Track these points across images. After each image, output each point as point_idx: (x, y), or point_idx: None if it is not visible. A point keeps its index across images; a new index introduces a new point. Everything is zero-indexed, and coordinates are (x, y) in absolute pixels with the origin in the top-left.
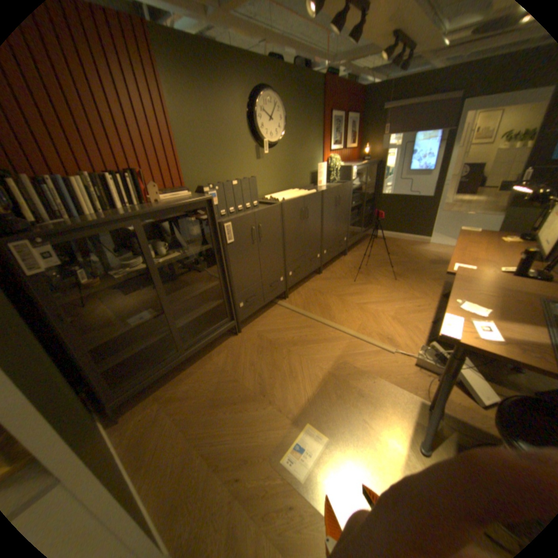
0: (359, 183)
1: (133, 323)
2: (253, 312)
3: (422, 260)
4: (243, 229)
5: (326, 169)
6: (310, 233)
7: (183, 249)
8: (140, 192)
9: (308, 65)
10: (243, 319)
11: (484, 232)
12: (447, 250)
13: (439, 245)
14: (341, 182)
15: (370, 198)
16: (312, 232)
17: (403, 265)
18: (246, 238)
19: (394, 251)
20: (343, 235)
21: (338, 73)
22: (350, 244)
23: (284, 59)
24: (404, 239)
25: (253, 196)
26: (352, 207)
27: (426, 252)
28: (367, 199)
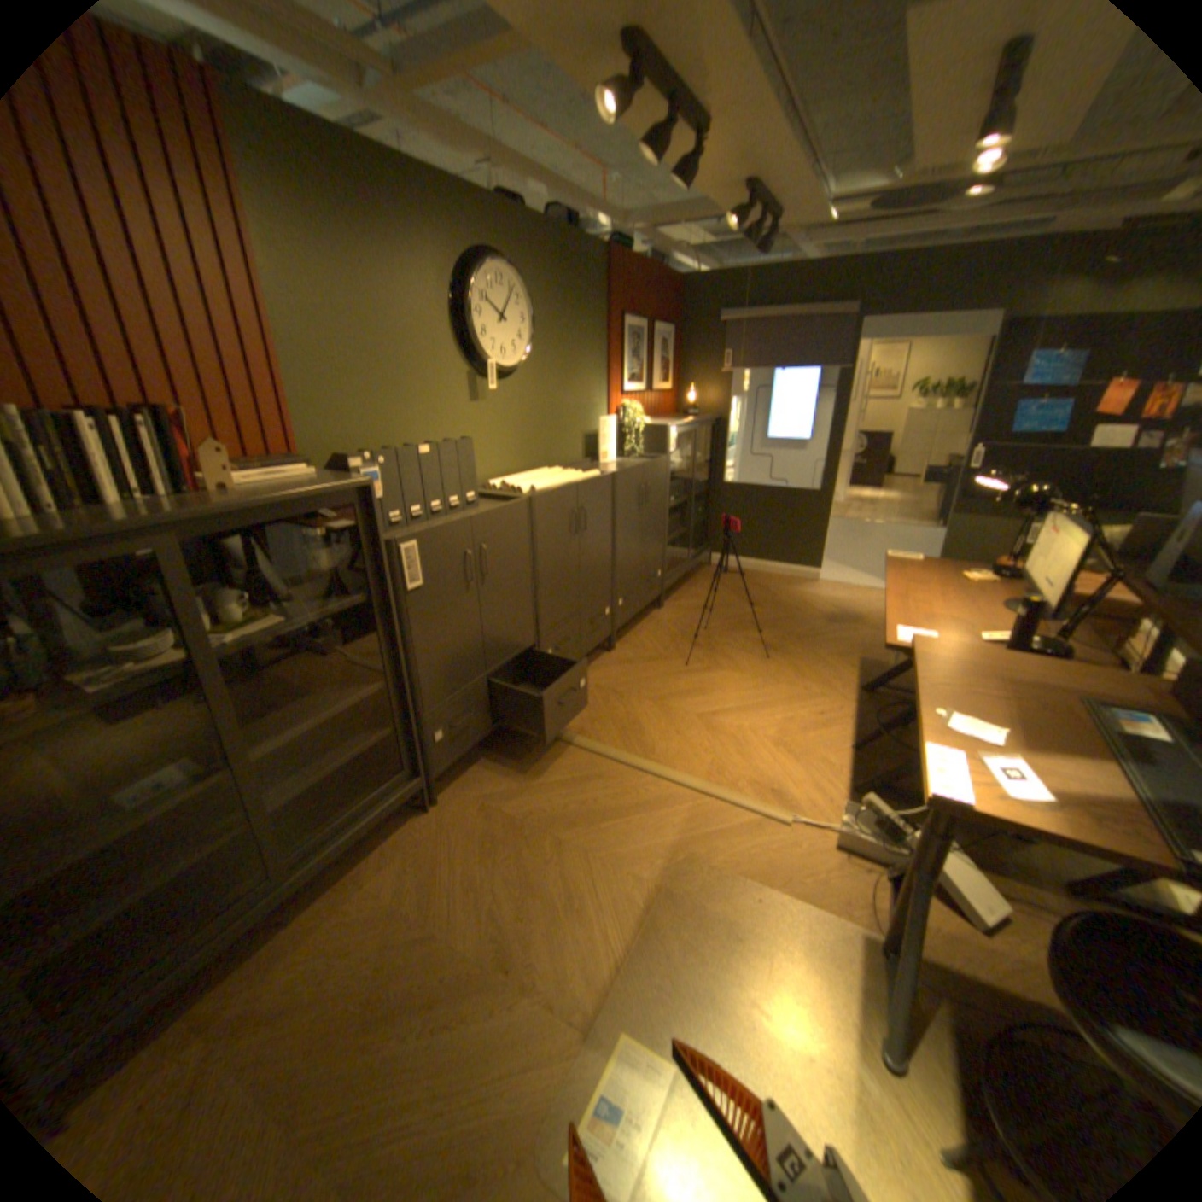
0: (681, 460)
1: (139, 814)
2: (467, 751)
3: (811, 615)
4: (445, 555)
5: (615, 429)
6: (590, 562)
7: (293, 606)
8: (176, 462)
9: (573, 222)
10: (443, 771)
11: (929, 561)
12: (853, 594)
13: (837, 584)
14: (648, 457)
15: (703, 490)
16: (594, 560)
17: (778, 626)
18: (453, 577)
19: (755, 596)
20: (655, 566)
21: (633, 246)
22: (670, 584)
23: (526, 203)
24: (772, 573)
25: (464, 480)
26: (670, 507)
27: (817, 598)
28: (697, 491)
